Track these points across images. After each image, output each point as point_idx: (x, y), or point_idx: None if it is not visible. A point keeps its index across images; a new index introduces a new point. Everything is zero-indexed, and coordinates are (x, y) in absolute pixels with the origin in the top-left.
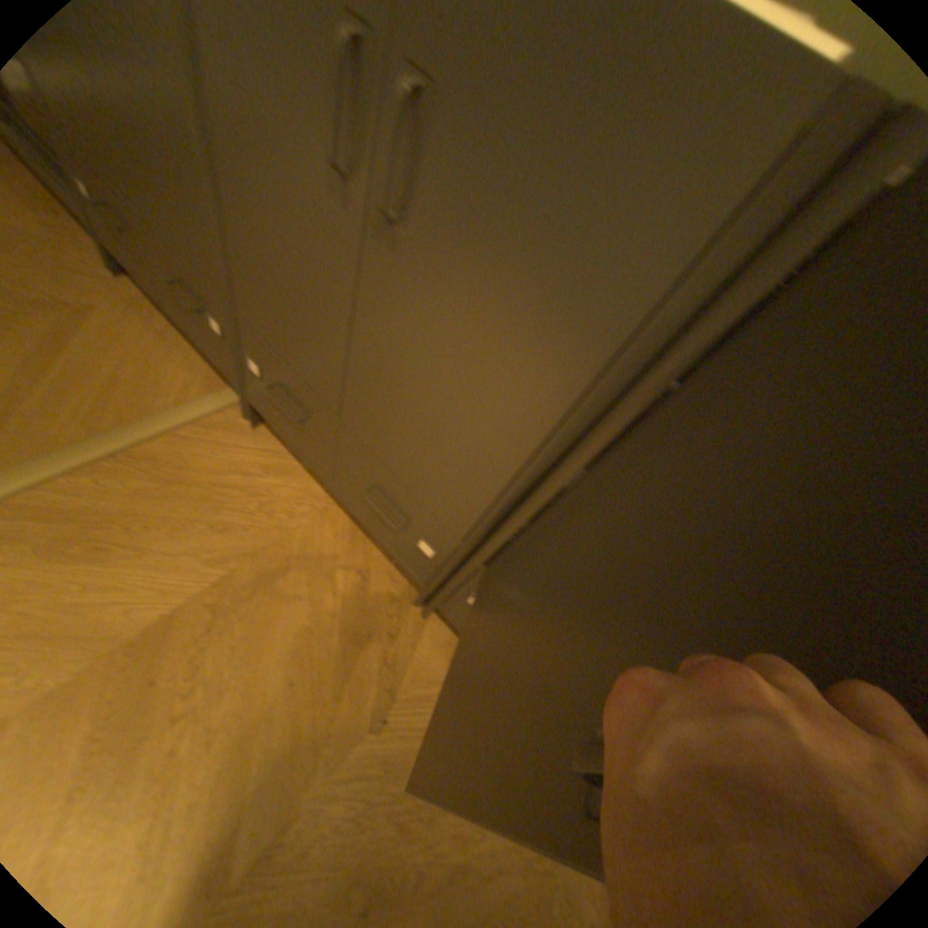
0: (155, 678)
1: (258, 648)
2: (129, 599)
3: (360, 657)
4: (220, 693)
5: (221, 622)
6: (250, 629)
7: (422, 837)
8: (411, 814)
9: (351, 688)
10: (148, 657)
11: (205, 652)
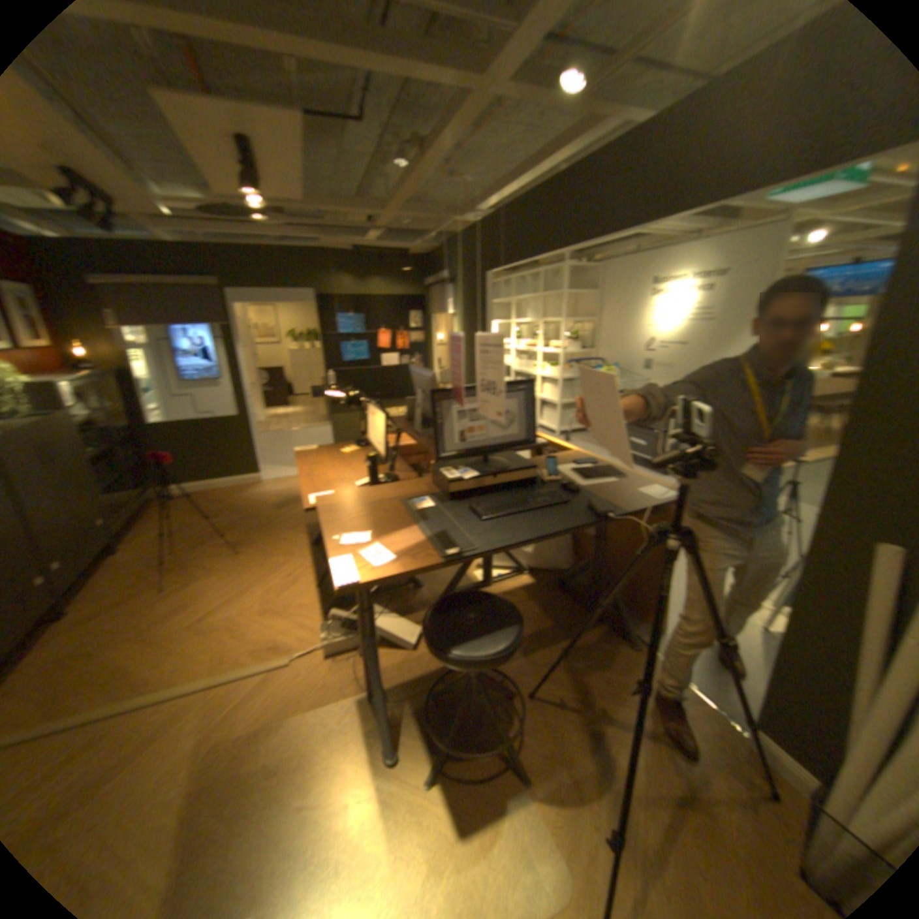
0: (143, 629)
1: (113, 627)
2: (122, 654)
3: (94, 614)
4: (136, 619)
5: (111, 638)
6: (107, 633)
7: (141, 576)
8: (137, 580)
9: (108, 608)
10: (138, 635)
11: (125, 631)
